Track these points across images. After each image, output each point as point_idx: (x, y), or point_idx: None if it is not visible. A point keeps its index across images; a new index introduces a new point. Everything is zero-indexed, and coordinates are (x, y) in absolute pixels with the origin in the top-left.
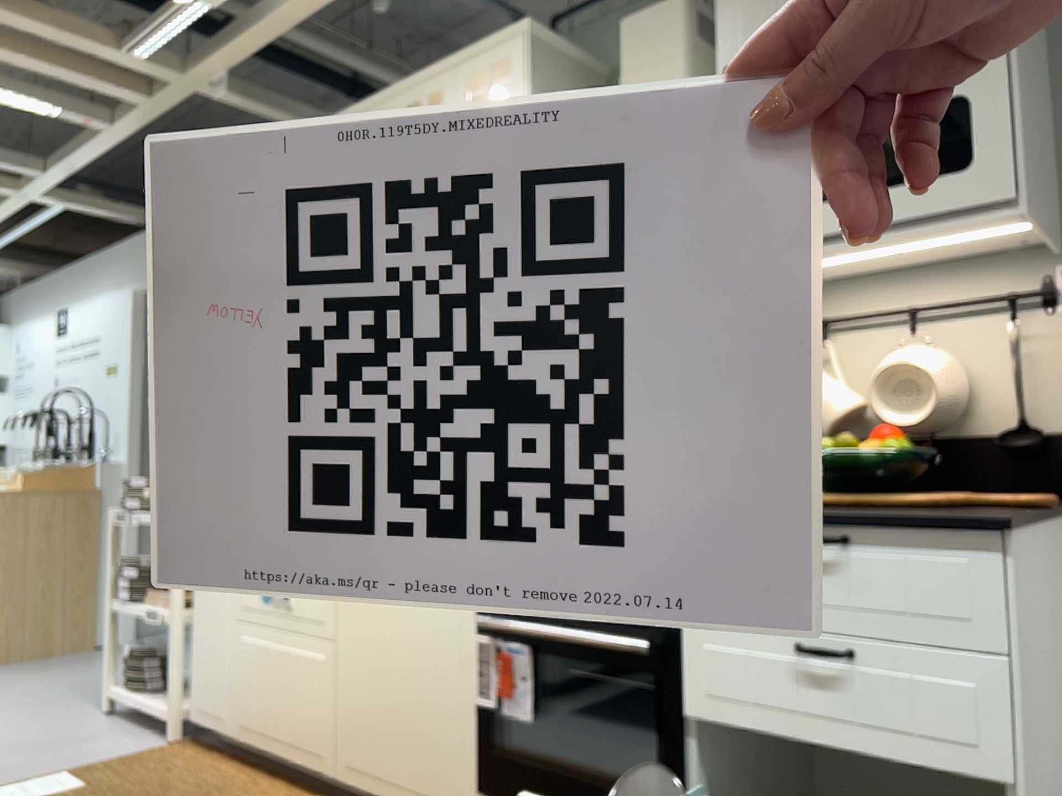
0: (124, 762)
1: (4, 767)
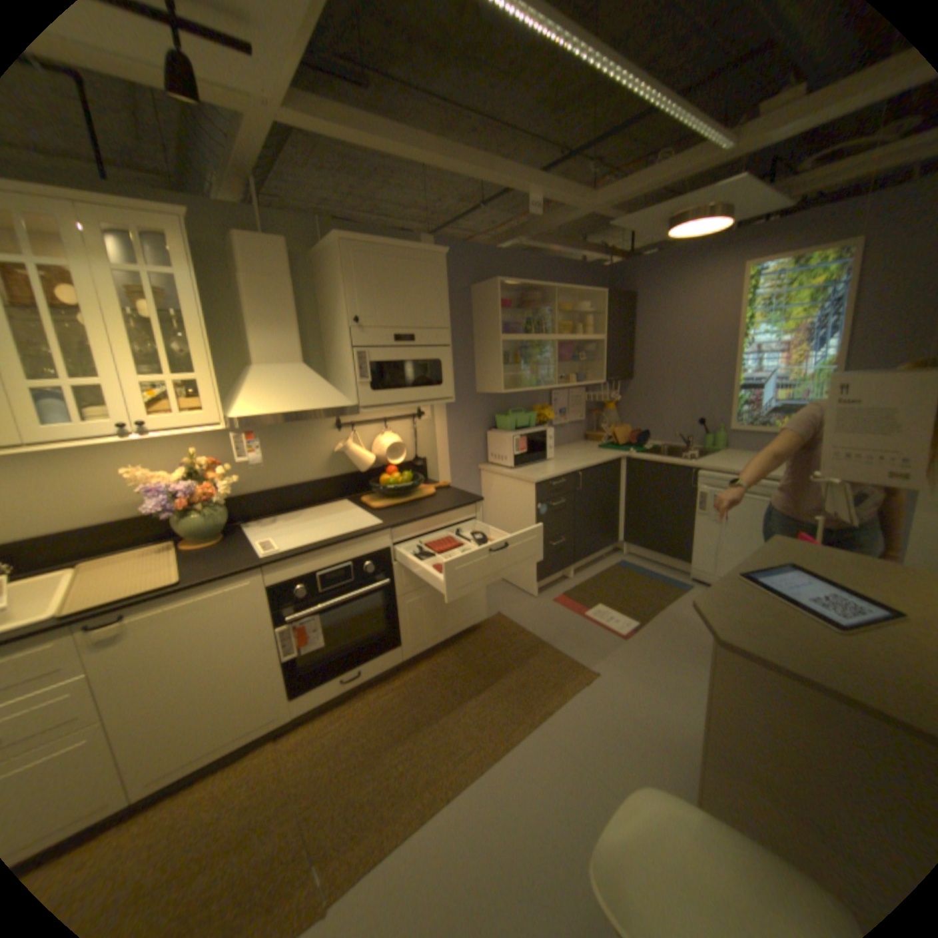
0: None
1: None
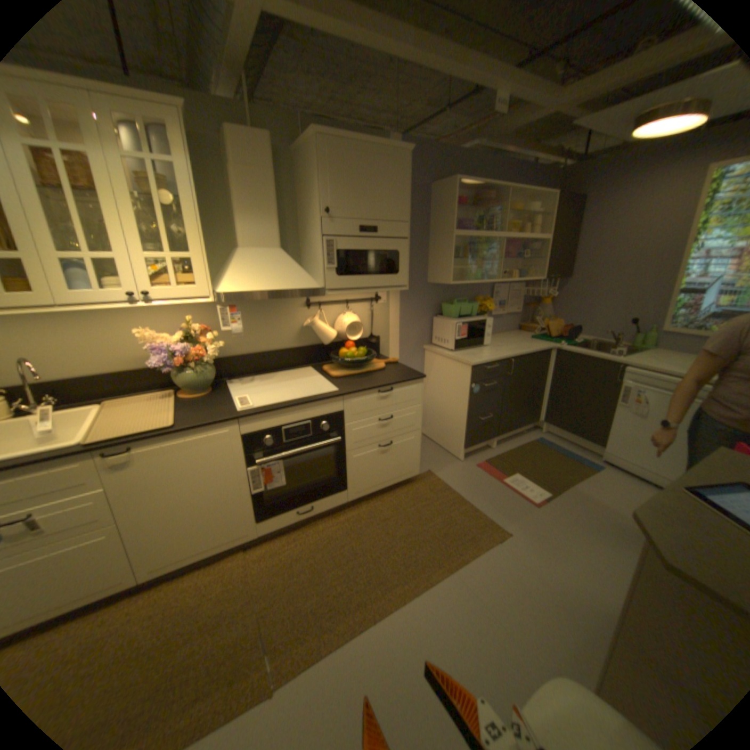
0: None
1: None
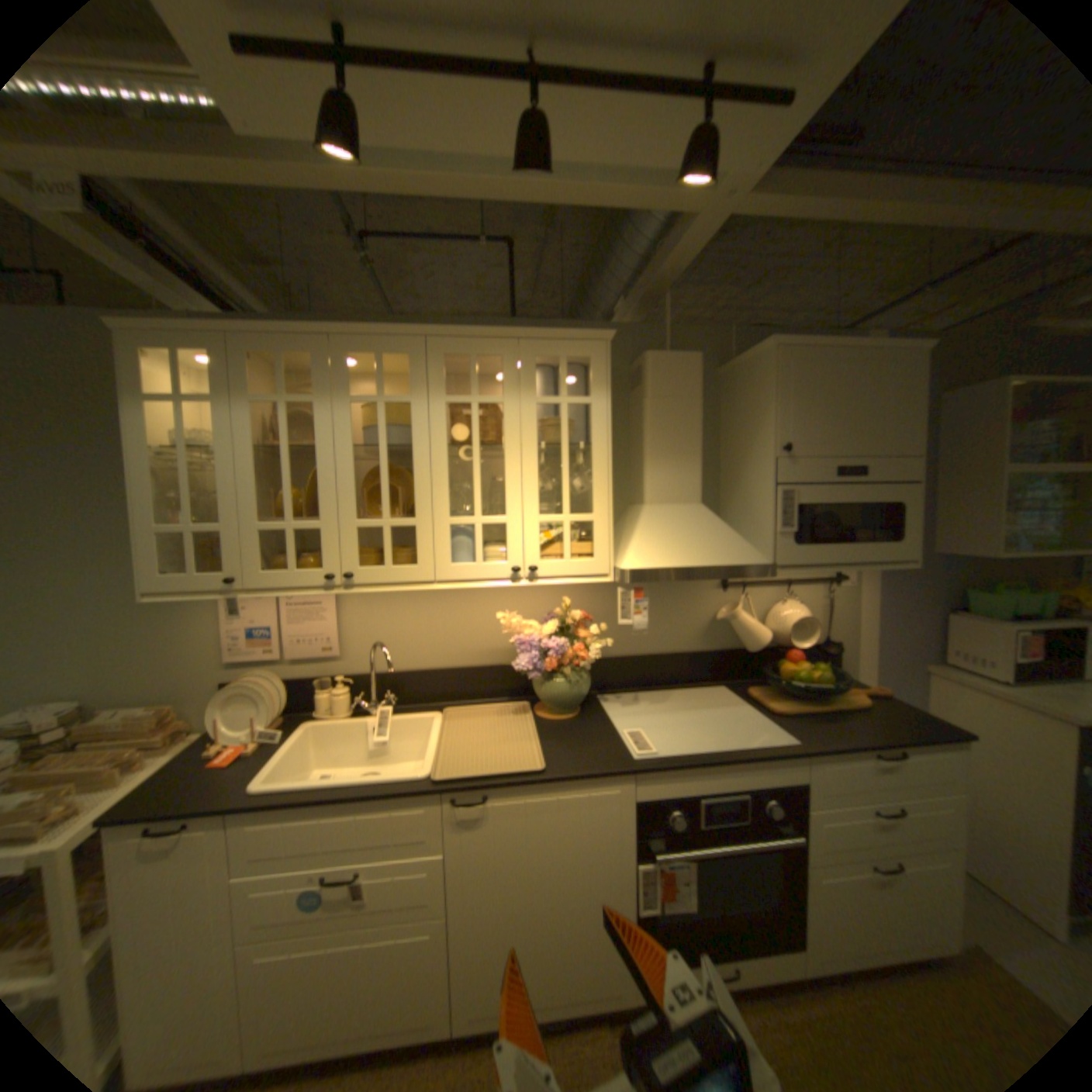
0: None
1: None
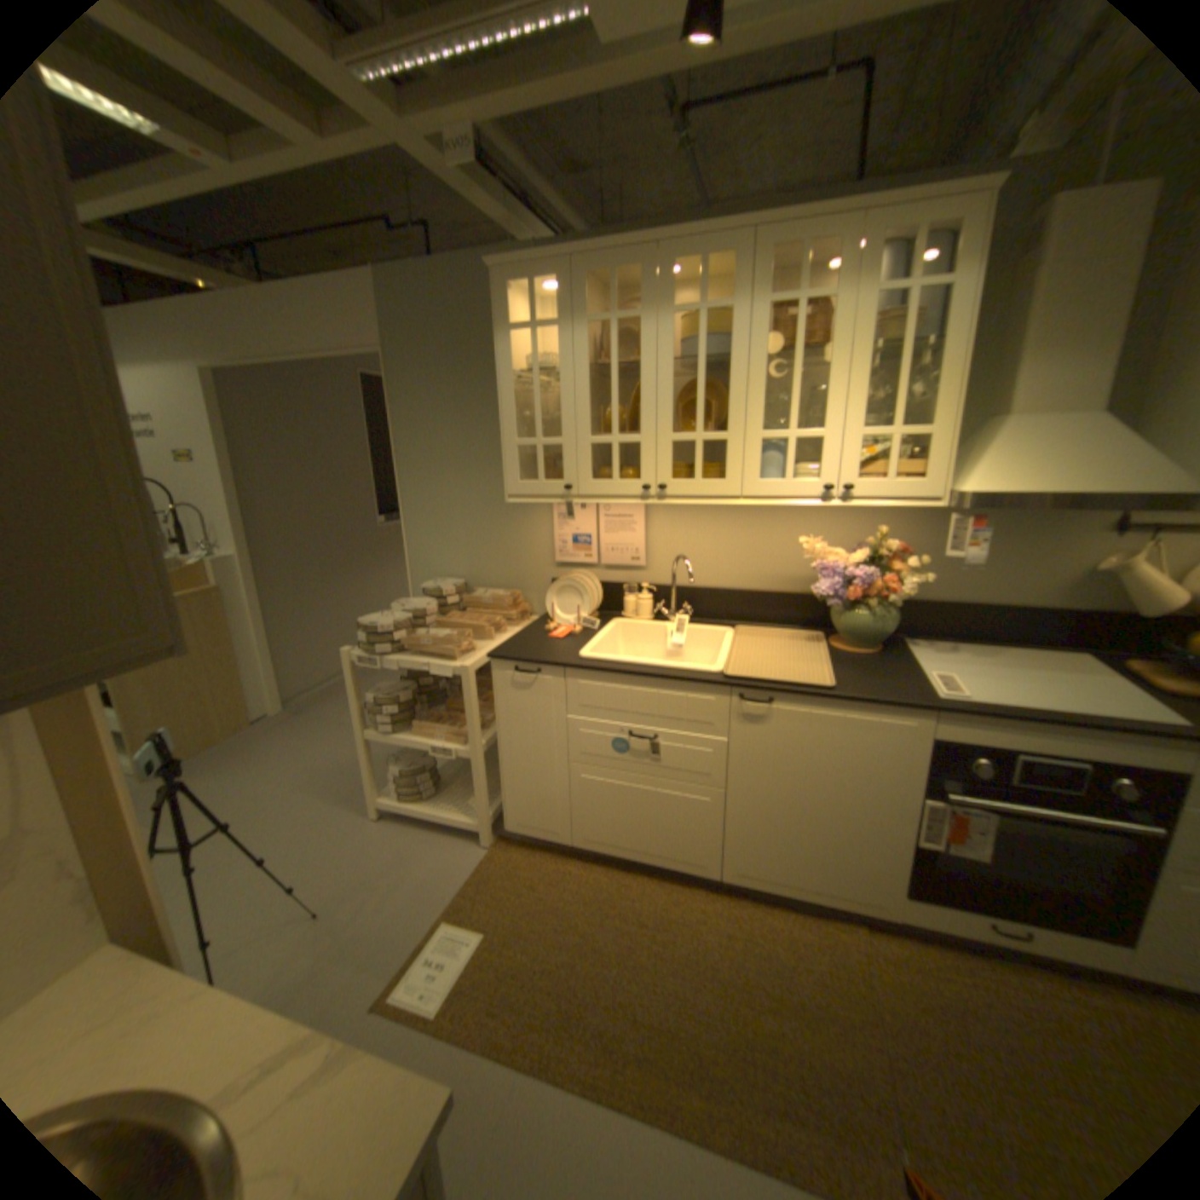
0: (477, 887)
1: (368, 928)
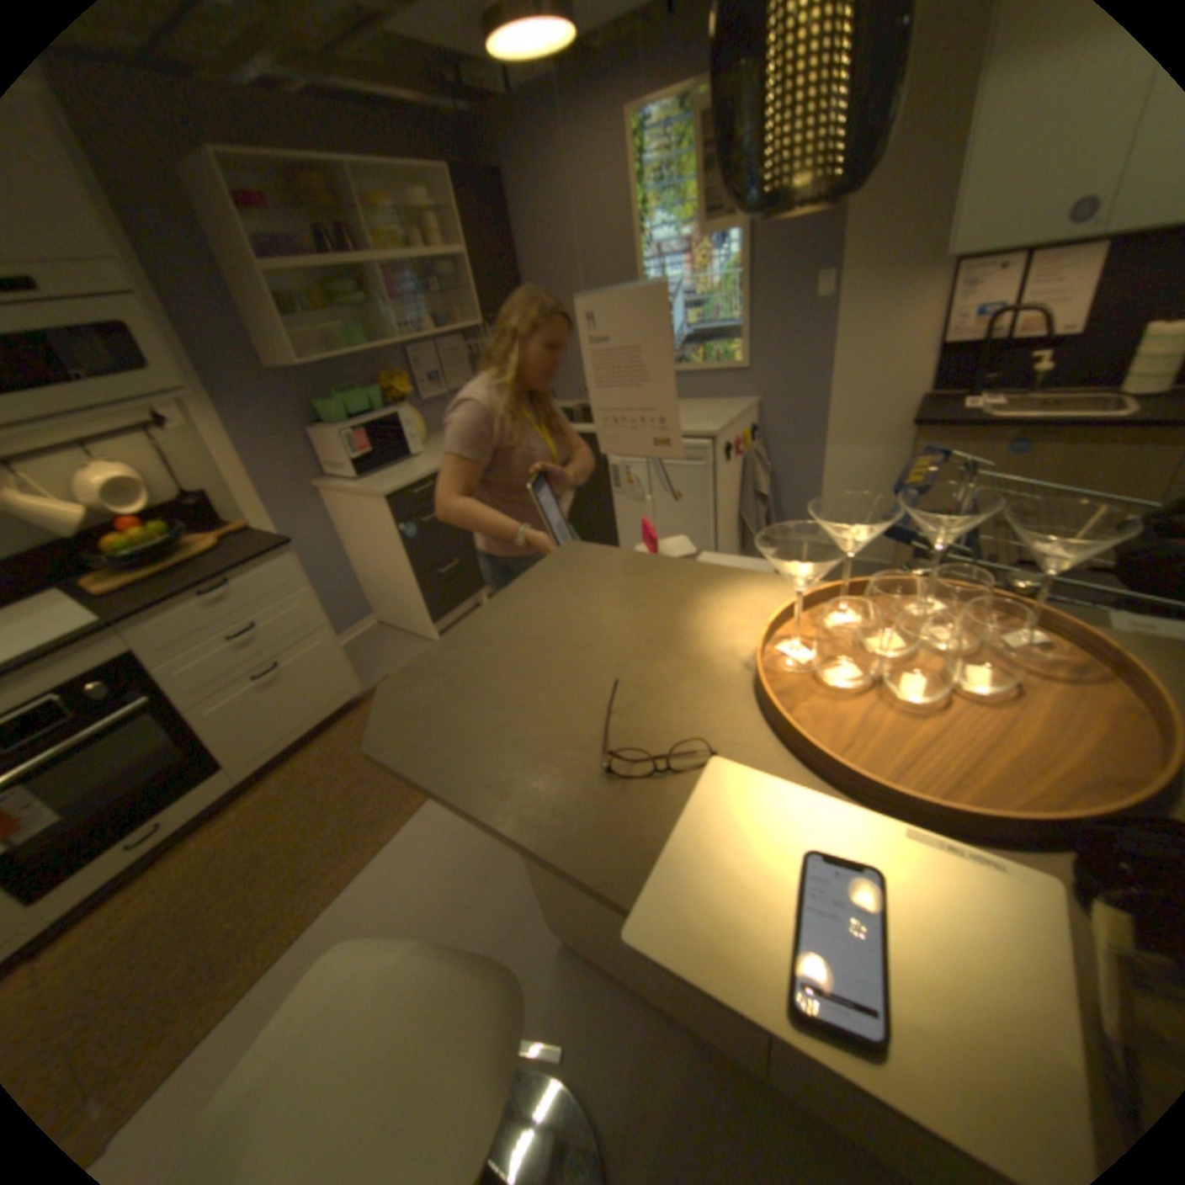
0: None
1: None
